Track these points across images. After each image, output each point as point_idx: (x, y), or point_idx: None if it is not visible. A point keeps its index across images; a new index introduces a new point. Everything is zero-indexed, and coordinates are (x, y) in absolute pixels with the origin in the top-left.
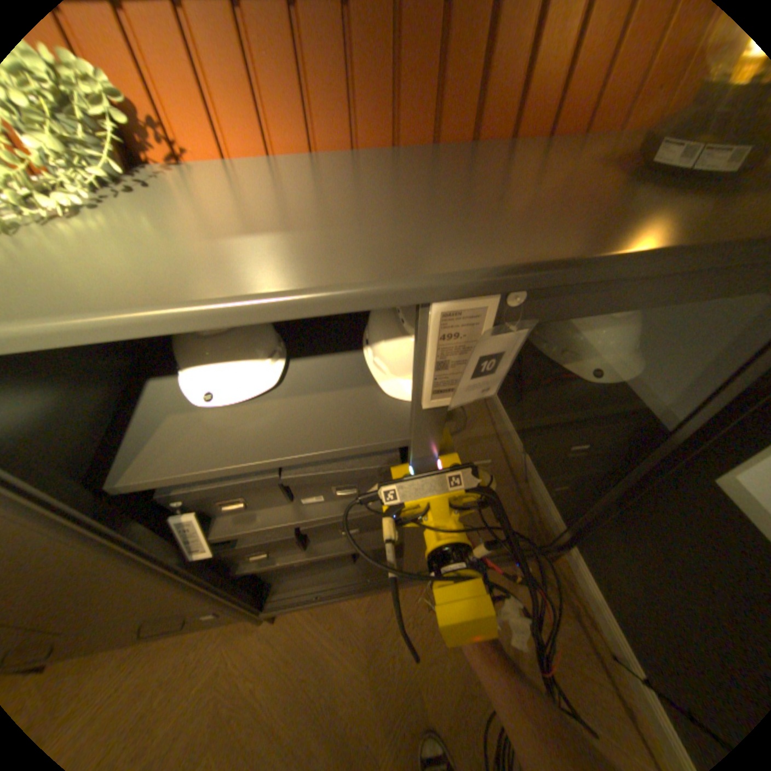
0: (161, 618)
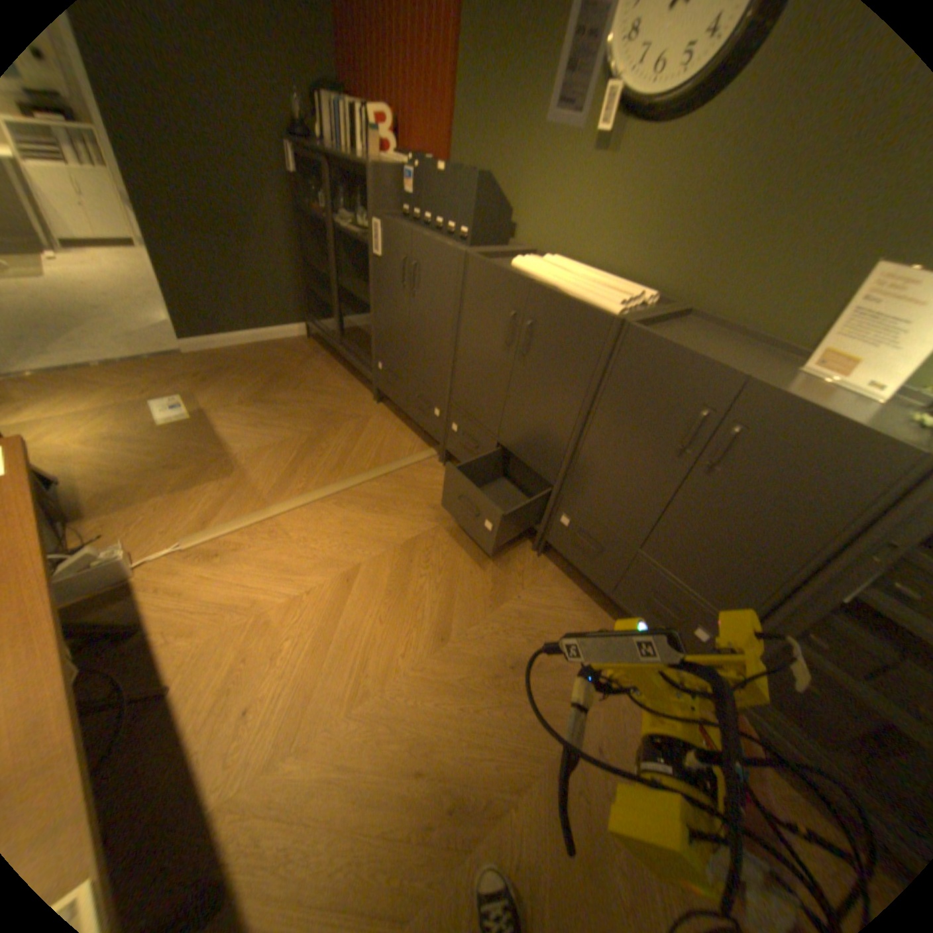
0: (690, 603)
